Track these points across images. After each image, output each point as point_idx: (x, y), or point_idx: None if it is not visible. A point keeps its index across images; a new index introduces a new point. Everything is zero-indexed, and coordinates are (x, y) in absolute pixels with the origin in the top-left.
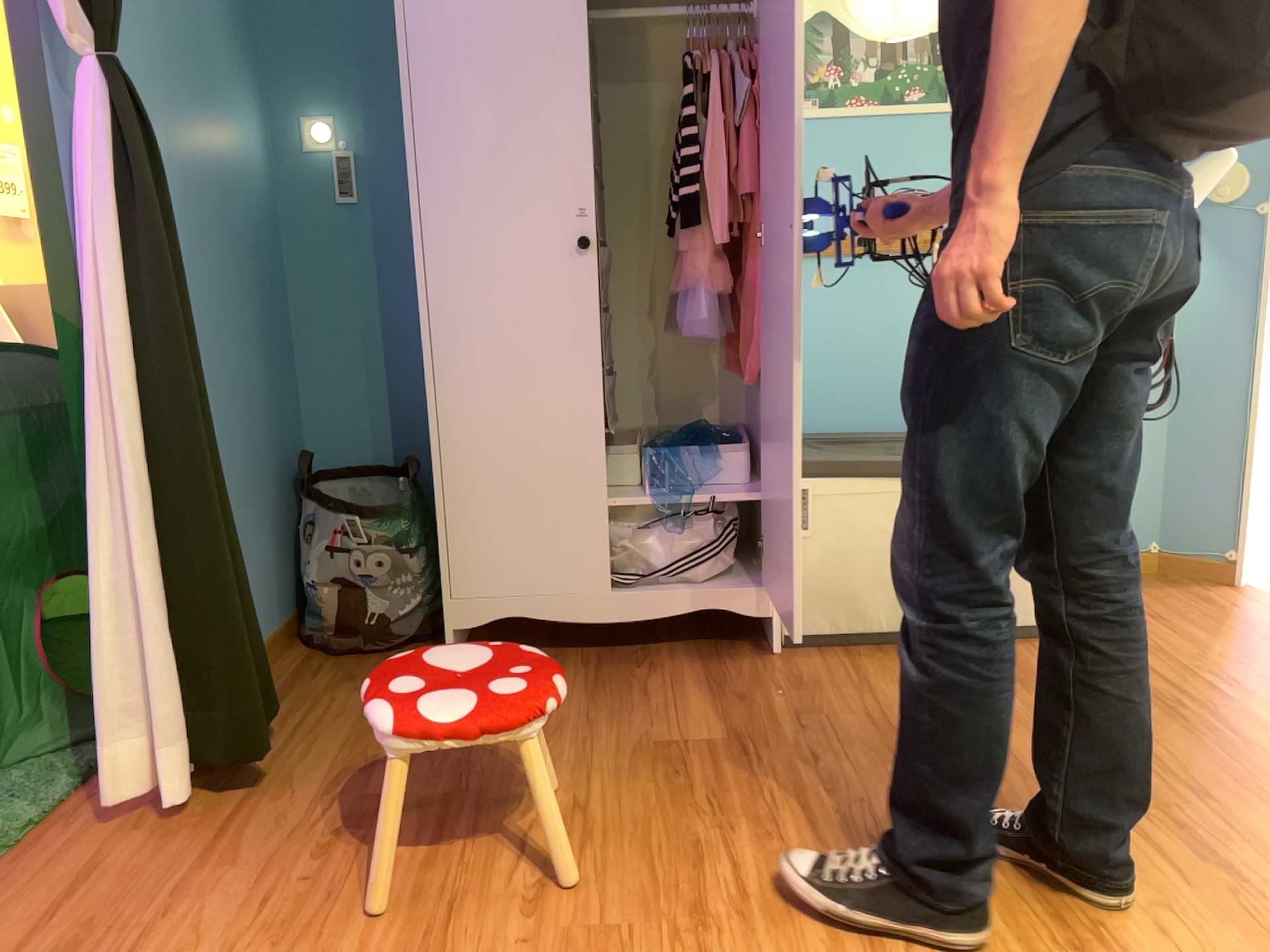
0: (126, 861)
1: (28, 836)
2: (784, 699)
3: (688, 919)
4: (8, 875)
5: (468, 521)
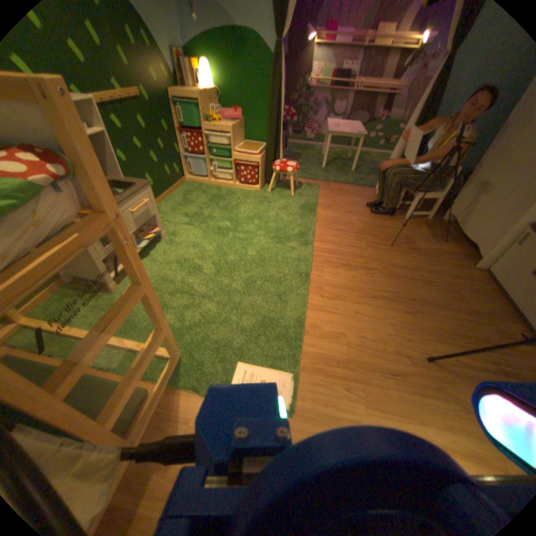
0: (364, 195)
1: (369, 188)
2: (442, 263)
3: (355, 234)
4: (360, 188)
5: (463, 191)
